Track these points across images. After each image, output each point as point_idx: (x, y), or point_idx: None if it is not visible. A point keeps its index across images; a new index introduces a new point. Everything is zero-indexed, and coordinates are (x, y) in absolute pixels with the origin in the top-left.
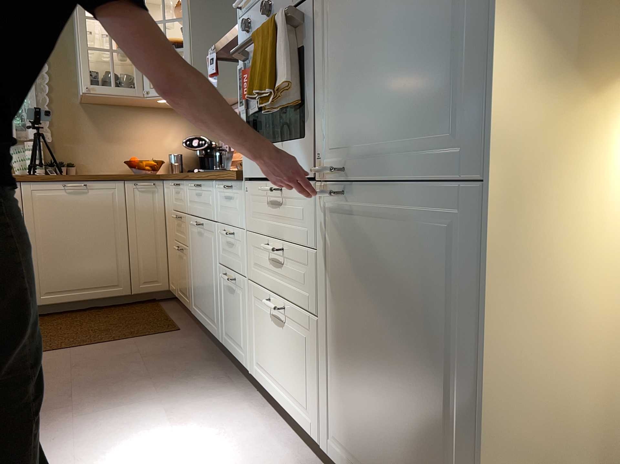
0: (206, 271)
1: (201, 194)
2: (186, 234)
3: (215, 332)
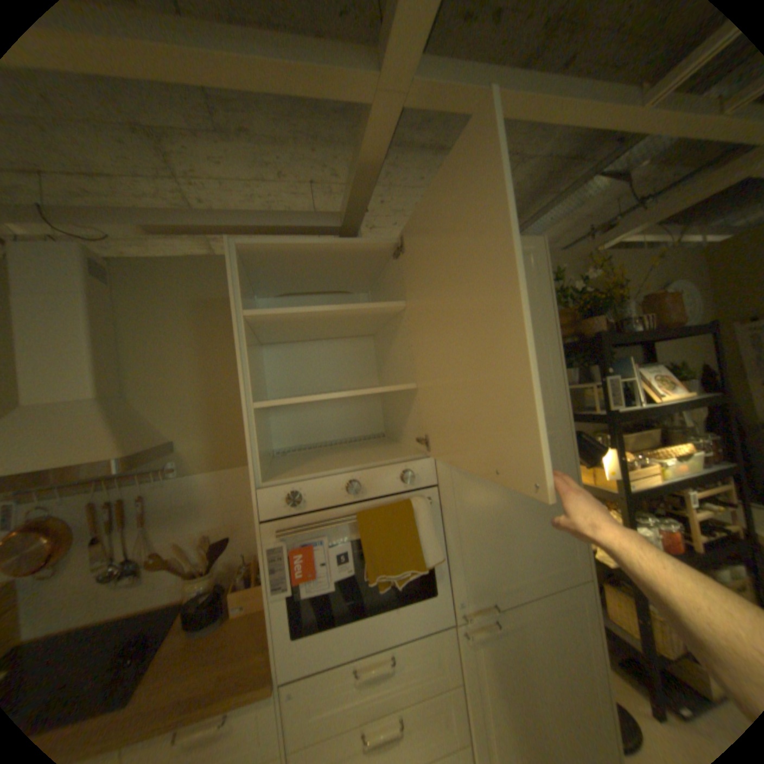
0: None
1: None
2: None
3: None
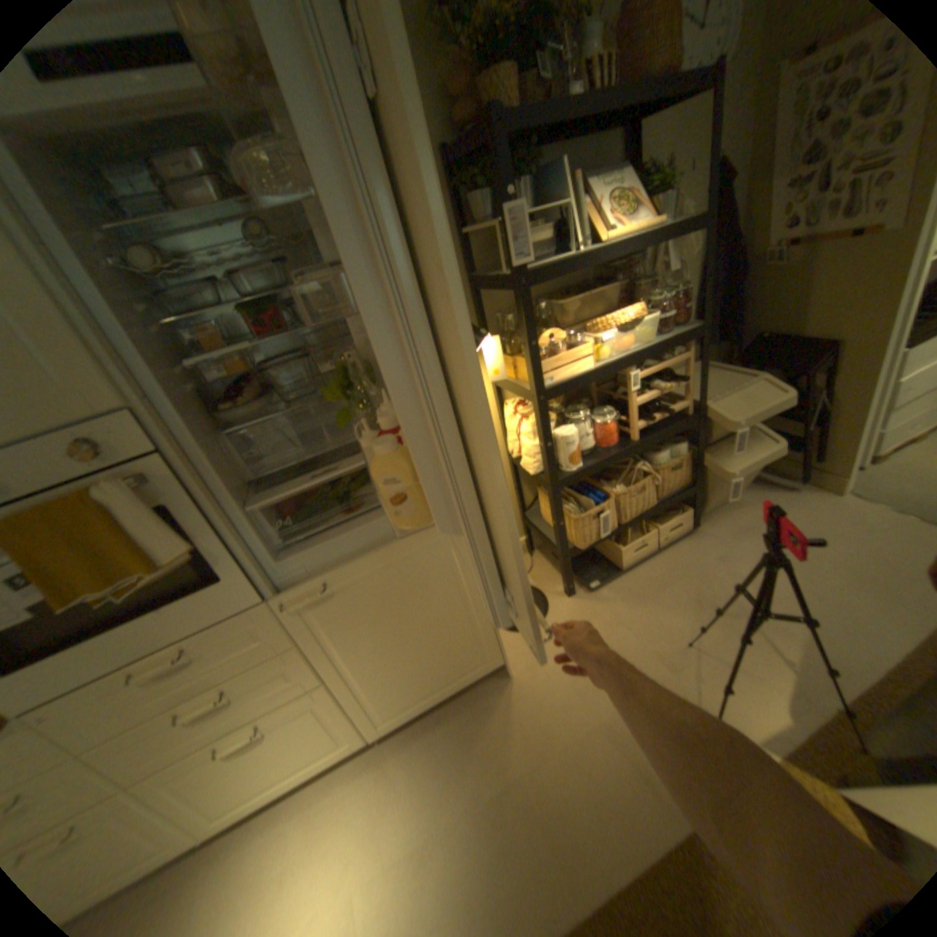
0: None
1: None
2: None
3: None
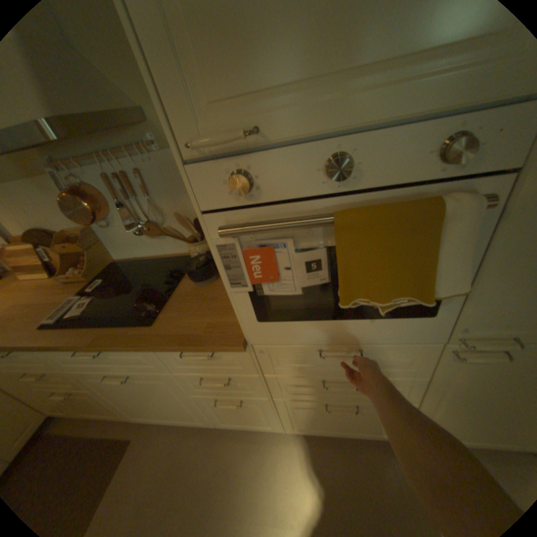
0: (158, 401)
1: (107, 357)
2: (75, 384)
3: (197, 425)
